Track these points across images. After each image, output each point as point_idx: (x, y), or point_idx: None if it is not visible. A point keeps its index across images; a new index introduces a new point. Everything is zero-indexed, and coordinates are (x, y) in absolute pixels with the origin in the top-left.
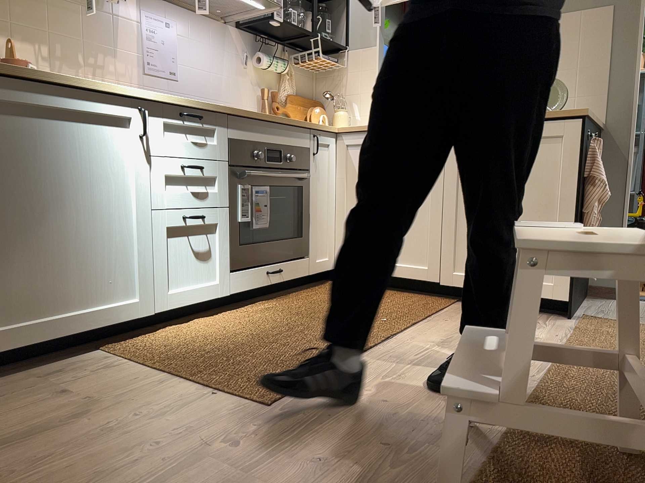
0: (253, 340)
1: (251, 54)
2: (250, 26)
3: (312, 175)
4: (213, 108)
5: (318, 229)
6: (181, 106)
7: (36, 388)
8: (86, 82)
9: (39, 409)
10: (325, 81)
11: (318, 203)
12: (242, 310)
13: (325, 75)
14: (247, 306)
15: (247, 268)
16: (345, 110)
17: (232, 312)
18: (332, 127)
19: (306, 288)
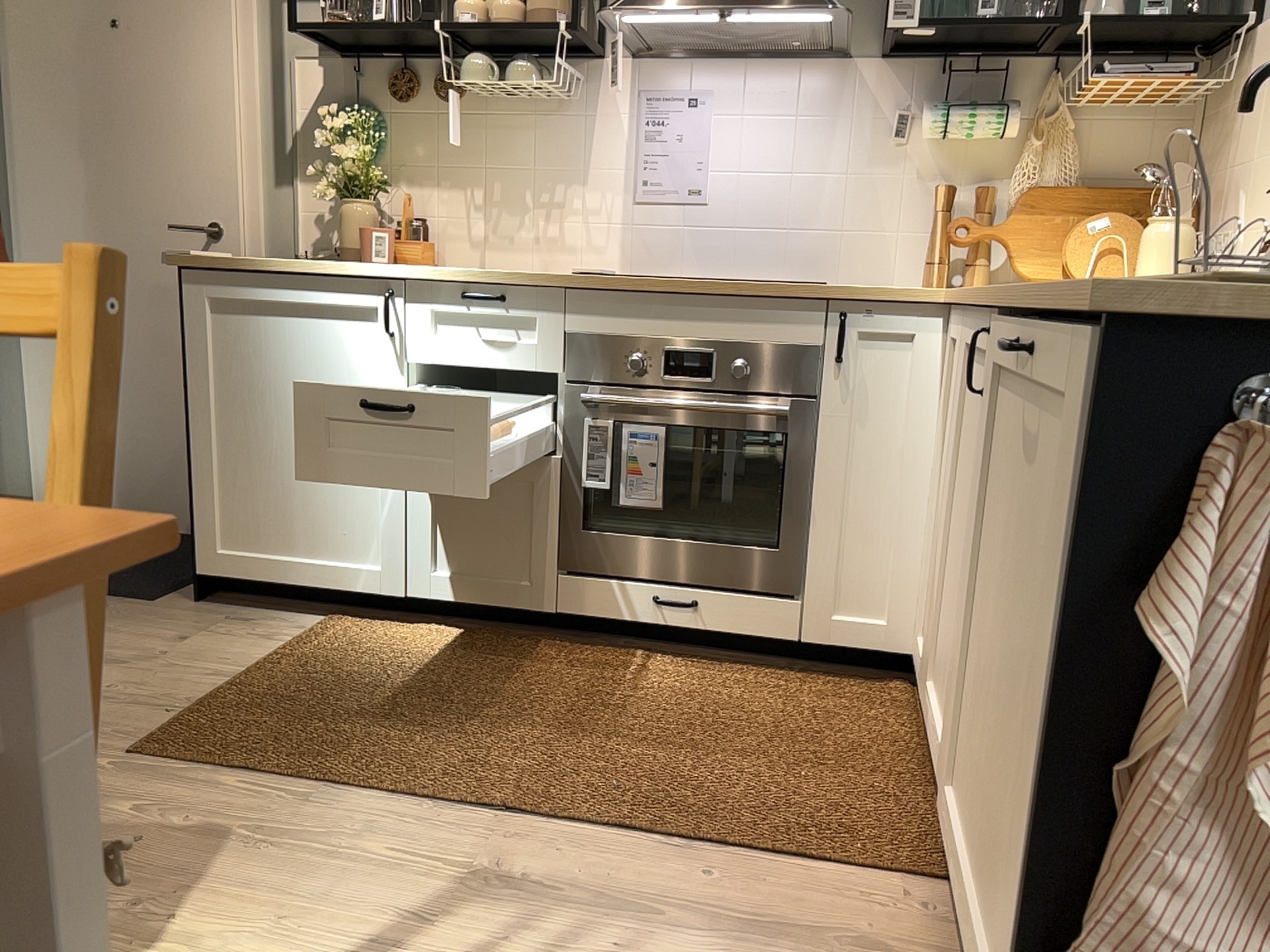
0: (407, 691)
1: (923, 105)
2: (902, 46)
3: (829, 415)
4: (522, 280)
5: (849, 546)
6: (459, 282)
7: (197, 626)
8: (310, 264)
9: (139, 644)
10: (1209, 130)
11: (855, 482)
12: (584, 652)
13: (1212, 112)
14: (612, 651)
15: (627, 579)
16: (1188, 221)
17: (568, 647)
18: (943, 291)
19: (812, 673)
